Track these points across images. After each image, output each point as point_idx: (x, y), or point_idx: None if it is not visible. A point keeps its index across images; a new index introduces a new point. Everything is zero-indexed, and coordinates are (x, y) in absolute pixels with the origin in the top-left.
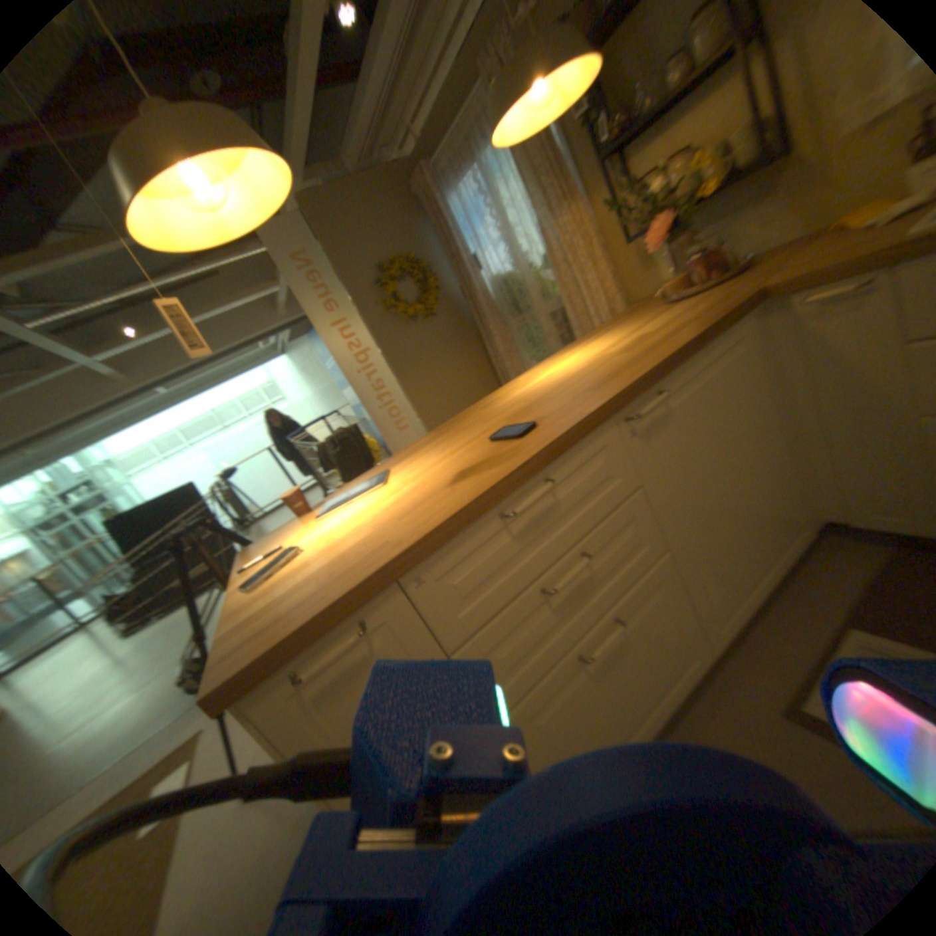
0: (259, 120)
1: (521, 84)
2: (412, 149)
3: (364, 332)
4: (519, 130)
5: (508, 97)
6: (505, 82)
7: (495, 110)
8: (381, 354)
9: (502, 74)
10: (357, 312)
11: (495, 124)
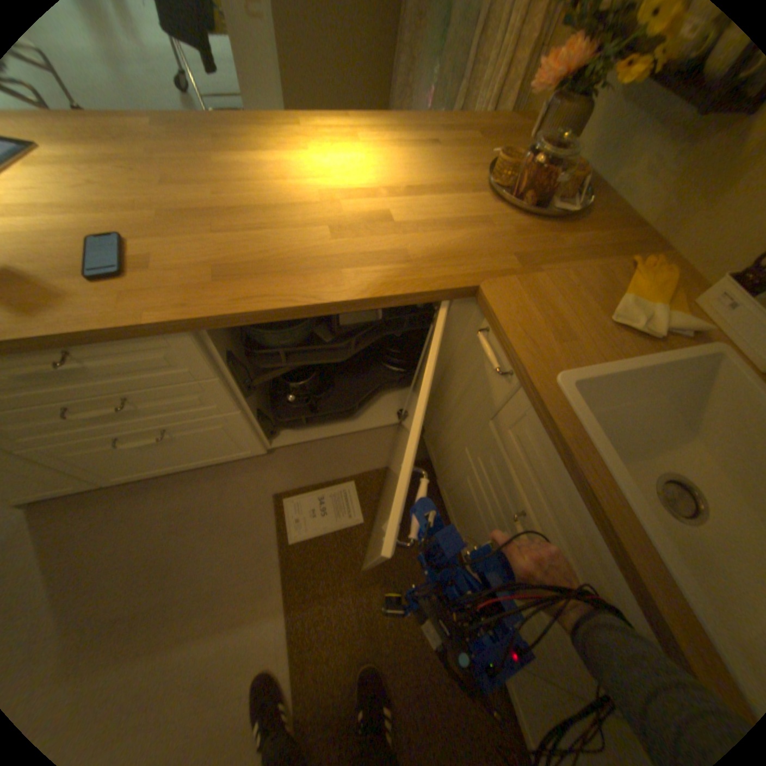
0: None
1: None
2: None
3: None
4: None
5: None
6: None
7: None
8: None
9: None
10: None
11: None
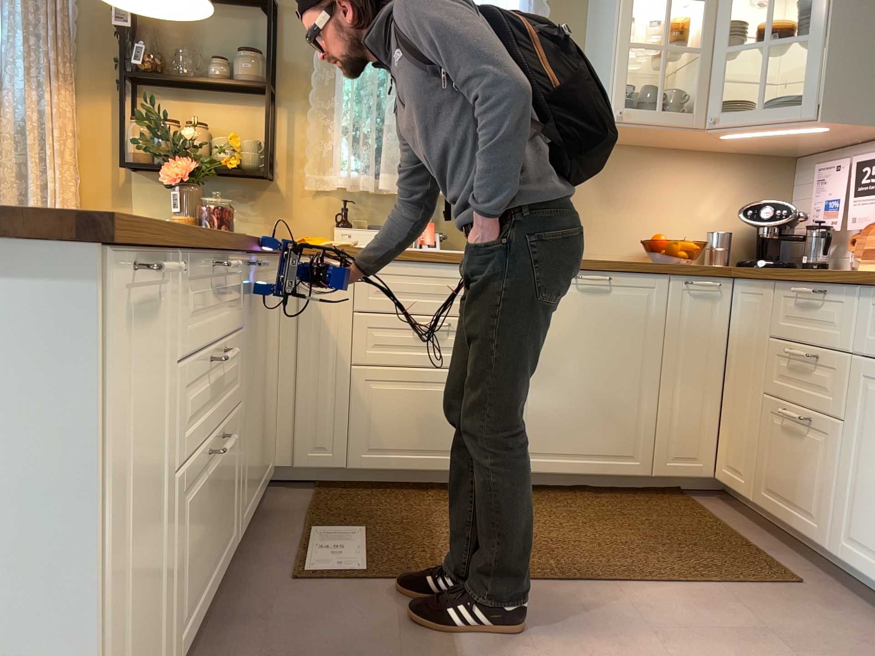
0: None
1: None
2: None
3: None
4: None
5: None
6: None
7: None
8: None
9: None
10: None
11: None
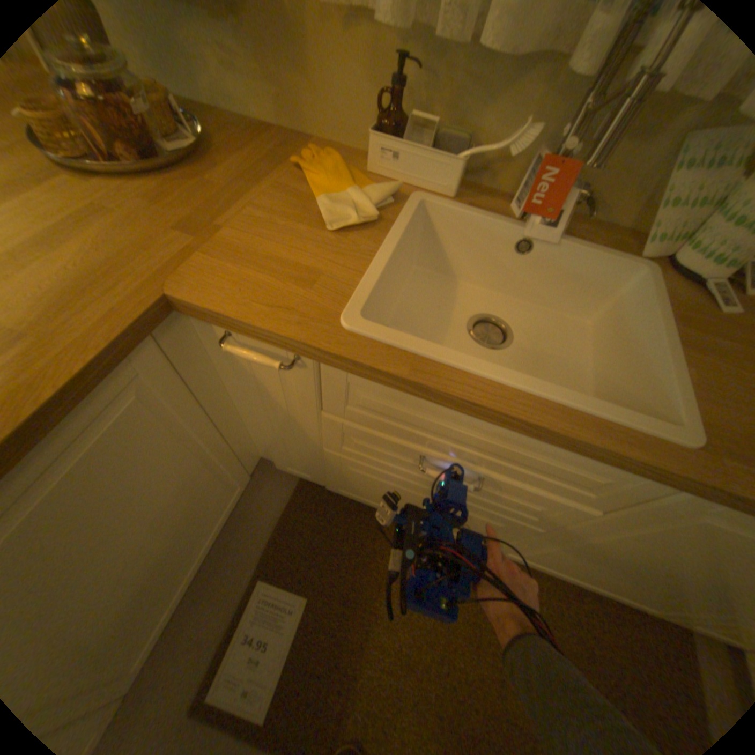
0: None
1: None
2: None
3: None
4: None
5: None
6: None
7: None
8: None
9: None
10: None
11: None
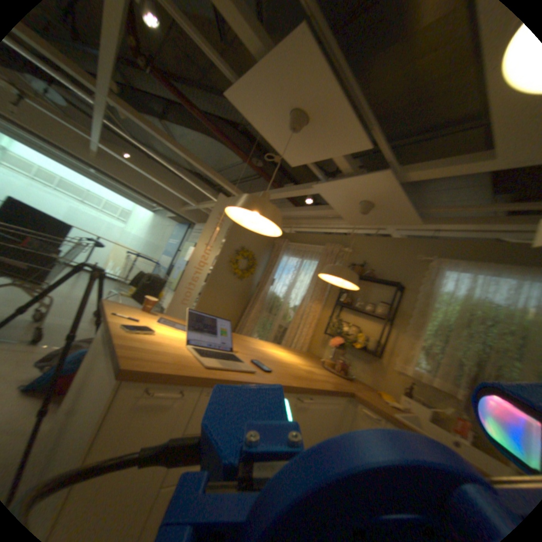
0: (254, 179)
1: (337, 276)
2: (284, 233)
3: (211, 259)
4: (325, 278)
5: (331, 274)
6: (334, 270)
7: (325, 272)
8: (207, 272)
9: (335, 268)
10: (216, 251)
11: (323, 274)
